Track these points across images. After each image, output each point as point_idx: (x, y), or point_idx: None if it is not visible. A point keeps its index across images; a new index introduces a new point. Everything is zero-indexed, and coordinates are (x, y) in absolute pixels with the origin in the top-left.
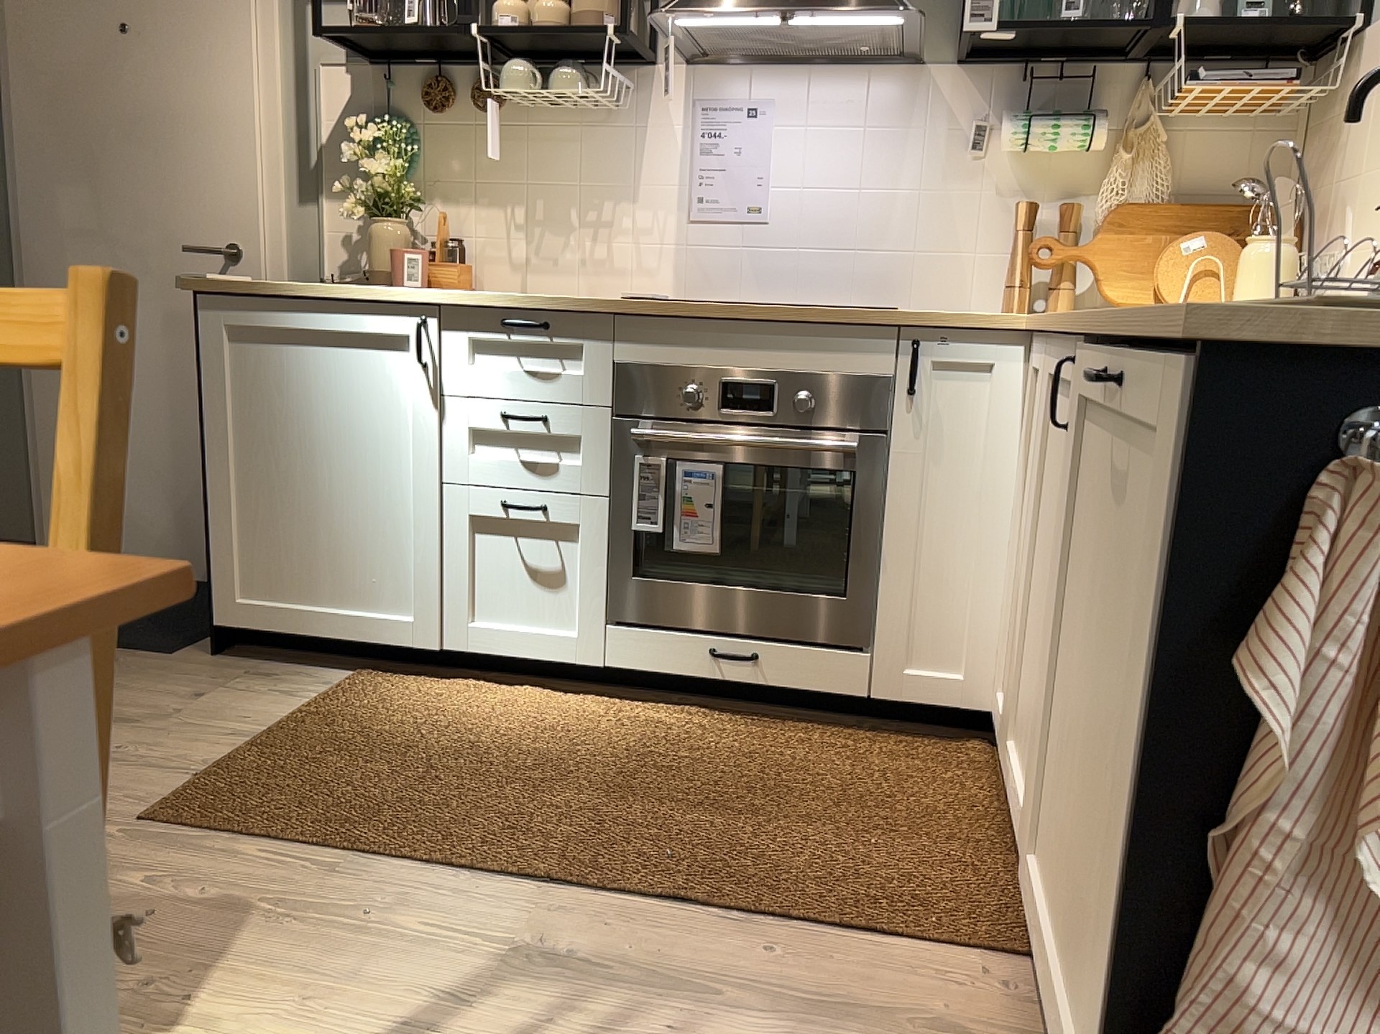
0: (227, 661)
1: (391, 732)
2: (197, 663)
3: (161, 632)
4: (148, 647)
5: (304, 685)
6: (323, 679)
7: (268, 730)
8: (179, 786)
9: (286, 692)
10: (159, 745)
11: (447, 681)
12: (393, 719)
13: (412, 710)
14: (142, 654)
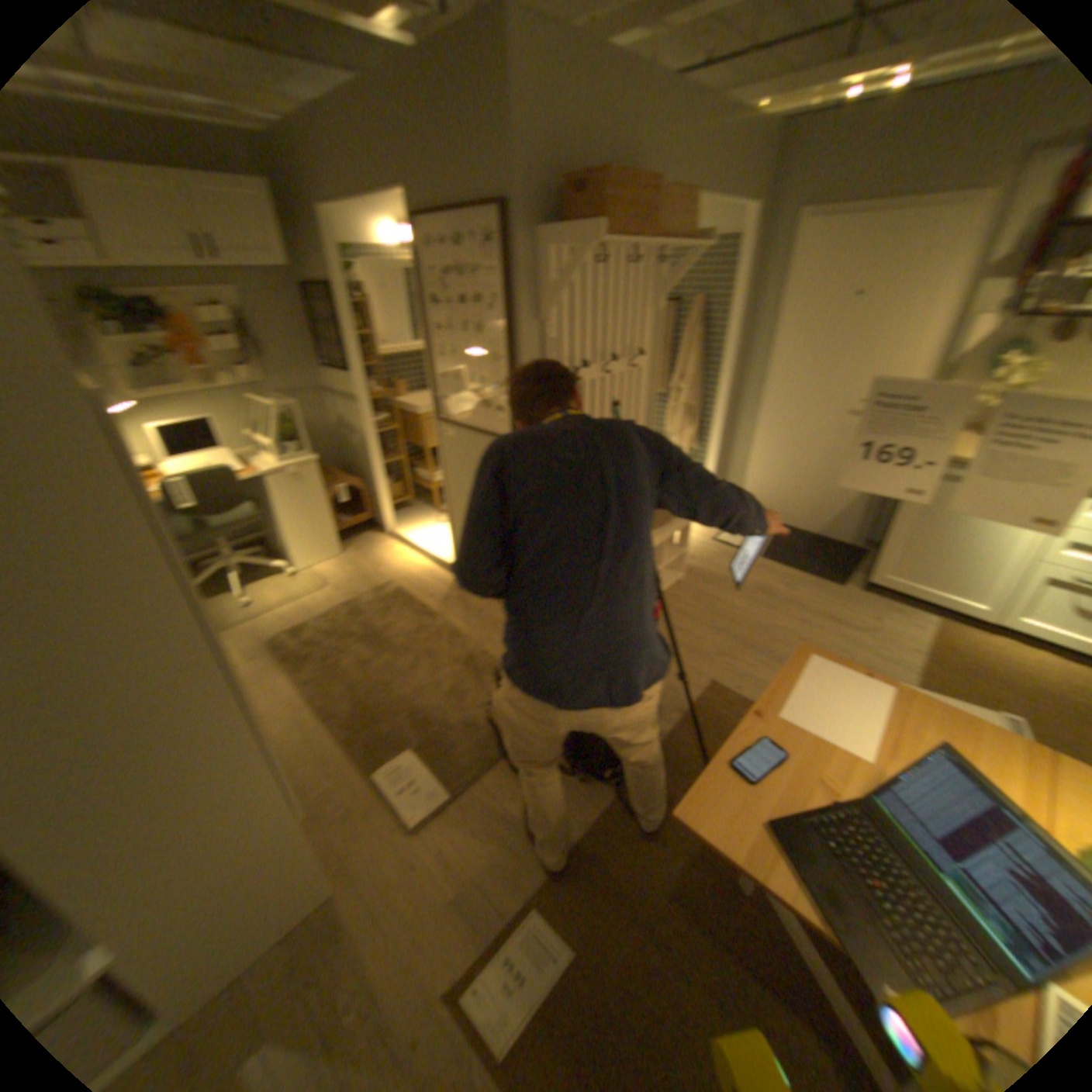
0: (875, 598)
1: (995, 670)
2: (861, 595)
3: (832, 572)
4: (834, 582)
5: (927, 625)
6: (933, 623)
7: (933, 653)
8: (922, 681)
9: (922, 628)
10: (888, 649)
11: (995, 636)
12: (990, 660)
13: (996, 657)
14: (834, 585)
